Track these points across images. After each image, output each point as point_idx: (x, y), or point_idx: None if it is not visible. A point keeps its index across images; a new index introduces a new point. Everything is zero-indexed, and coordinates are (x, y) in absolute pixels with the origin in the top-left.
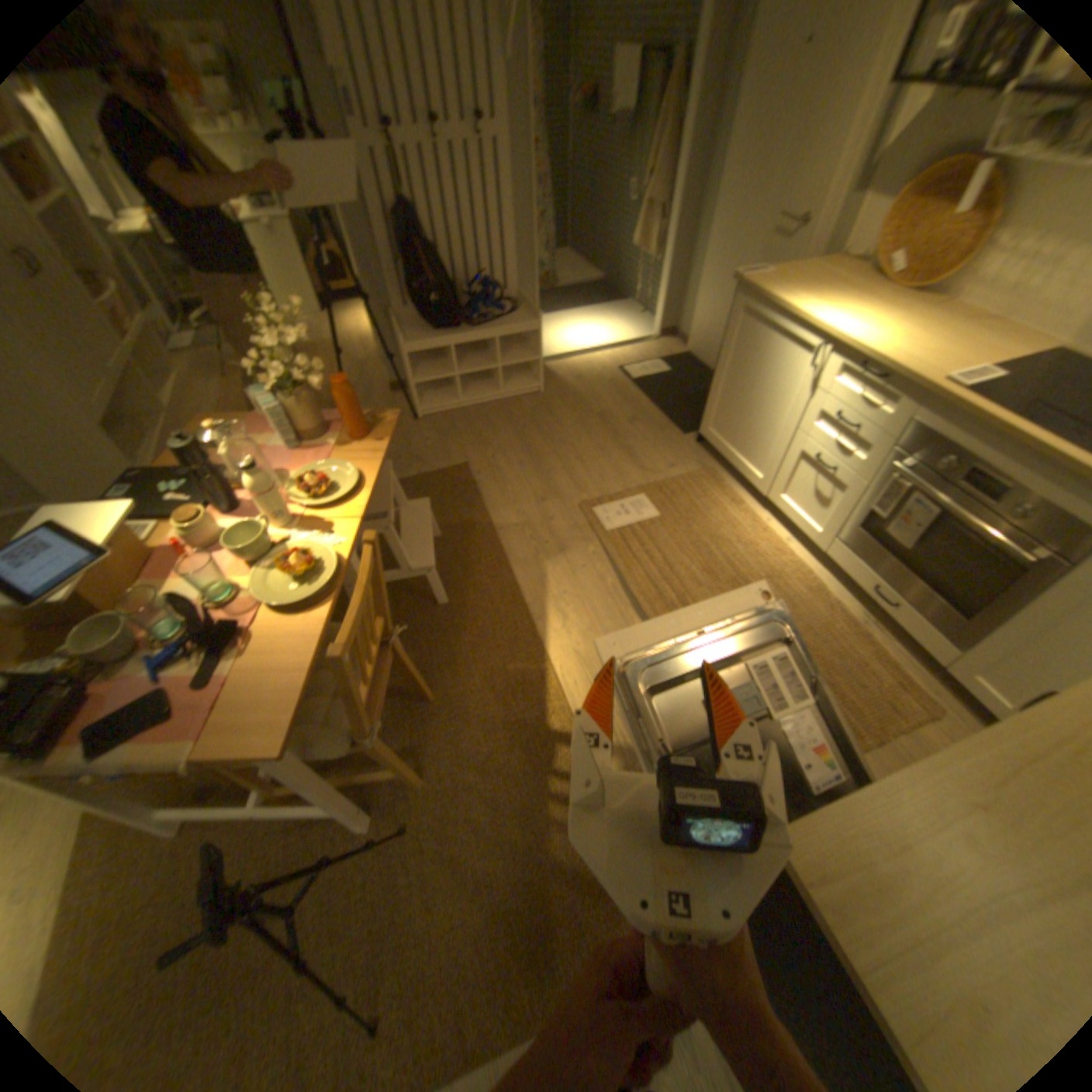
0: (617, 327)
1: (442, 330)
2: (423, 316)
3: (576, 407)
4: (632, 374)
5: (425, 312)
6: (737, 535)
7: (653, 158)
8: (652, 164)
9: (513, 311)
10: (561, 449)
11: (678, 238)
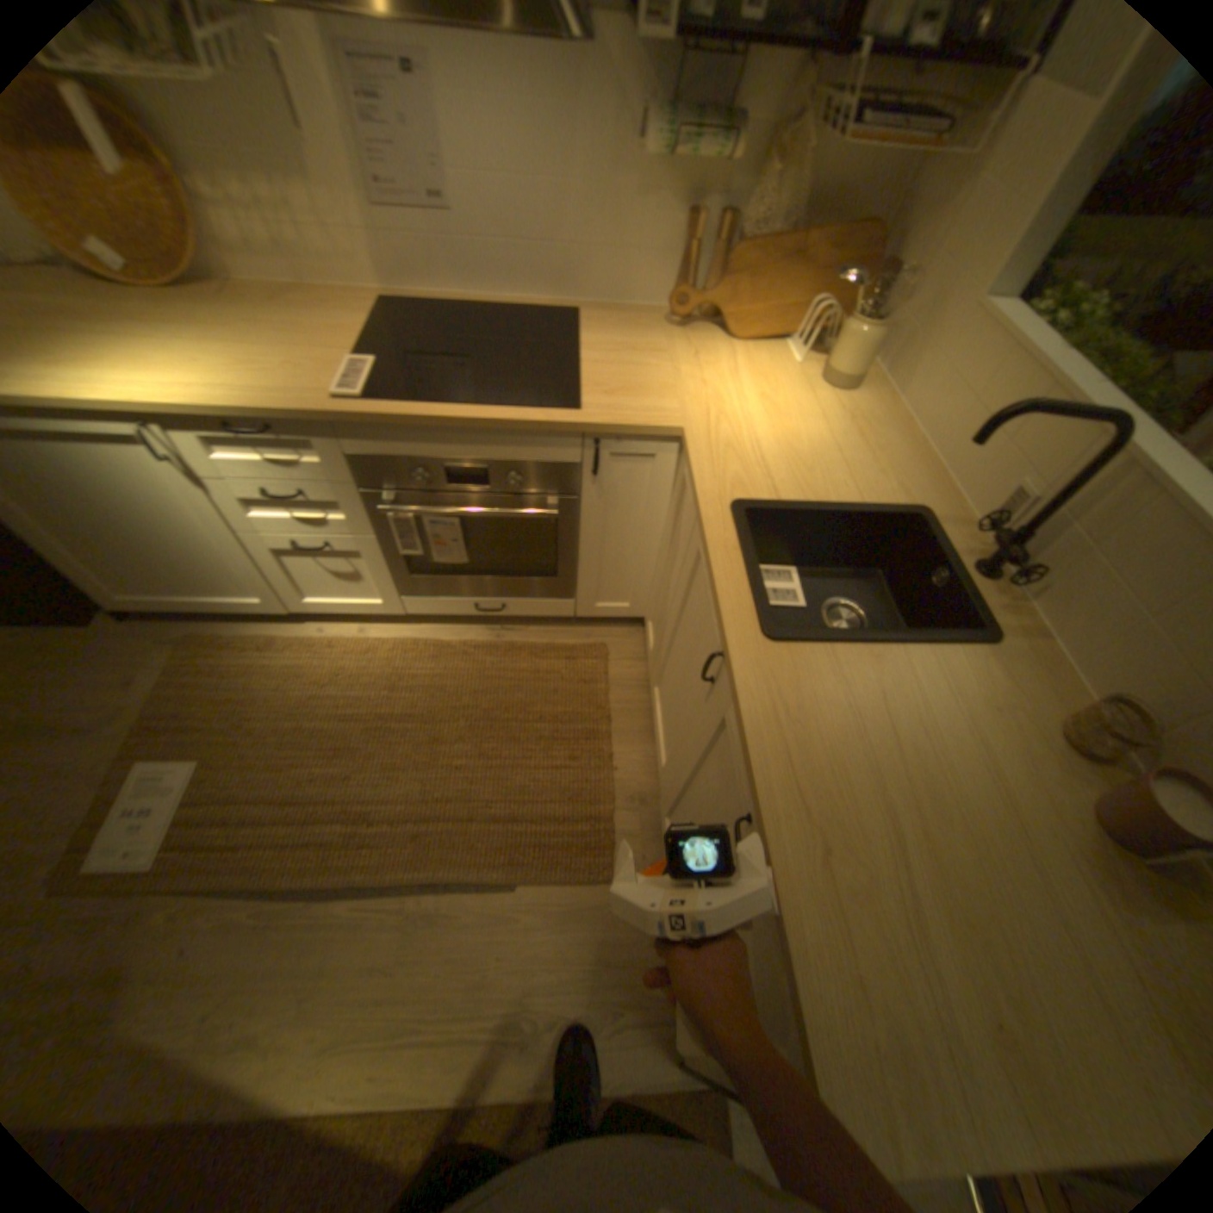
0: None
1: None
2: None
3: None
4: None
5: None
6: (309, 683)
7: None
8: None
9: None
10: None
11: None
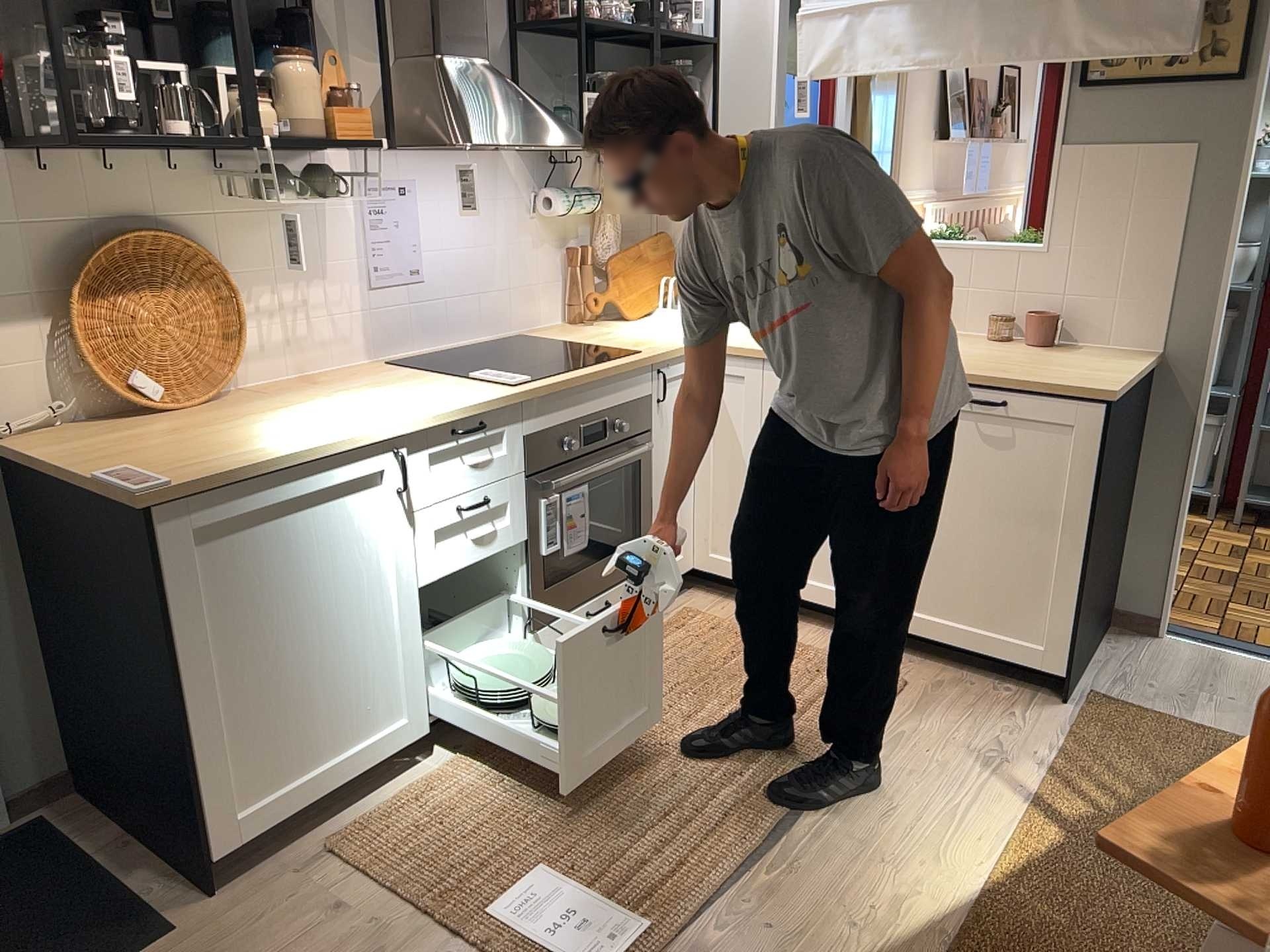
0: None
1: None
2: None
3: None
4: None
5: None
6: (526, 766)
7: None
8: None
9: None
10: None
11: None
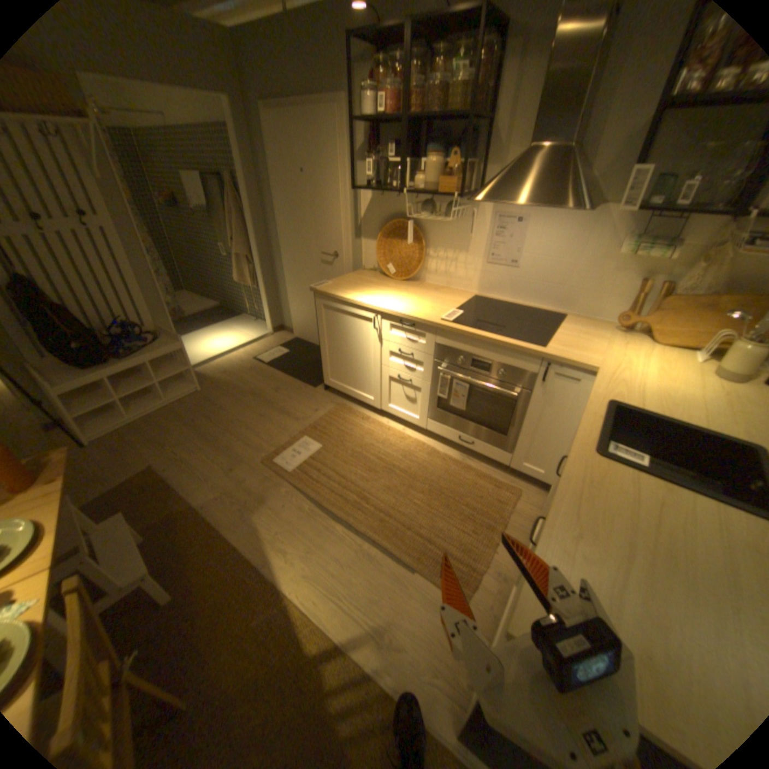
0: (241, 332)
1: (90, 367)
2: (66, 360)
3: (231, 392)
4: (264, 360)
5: (66, 357)
6: (374, 438)
7: (230, 231)
8: (230, 234)
9: (155, 340)
10: (231, 426)
11: (263, 273)
